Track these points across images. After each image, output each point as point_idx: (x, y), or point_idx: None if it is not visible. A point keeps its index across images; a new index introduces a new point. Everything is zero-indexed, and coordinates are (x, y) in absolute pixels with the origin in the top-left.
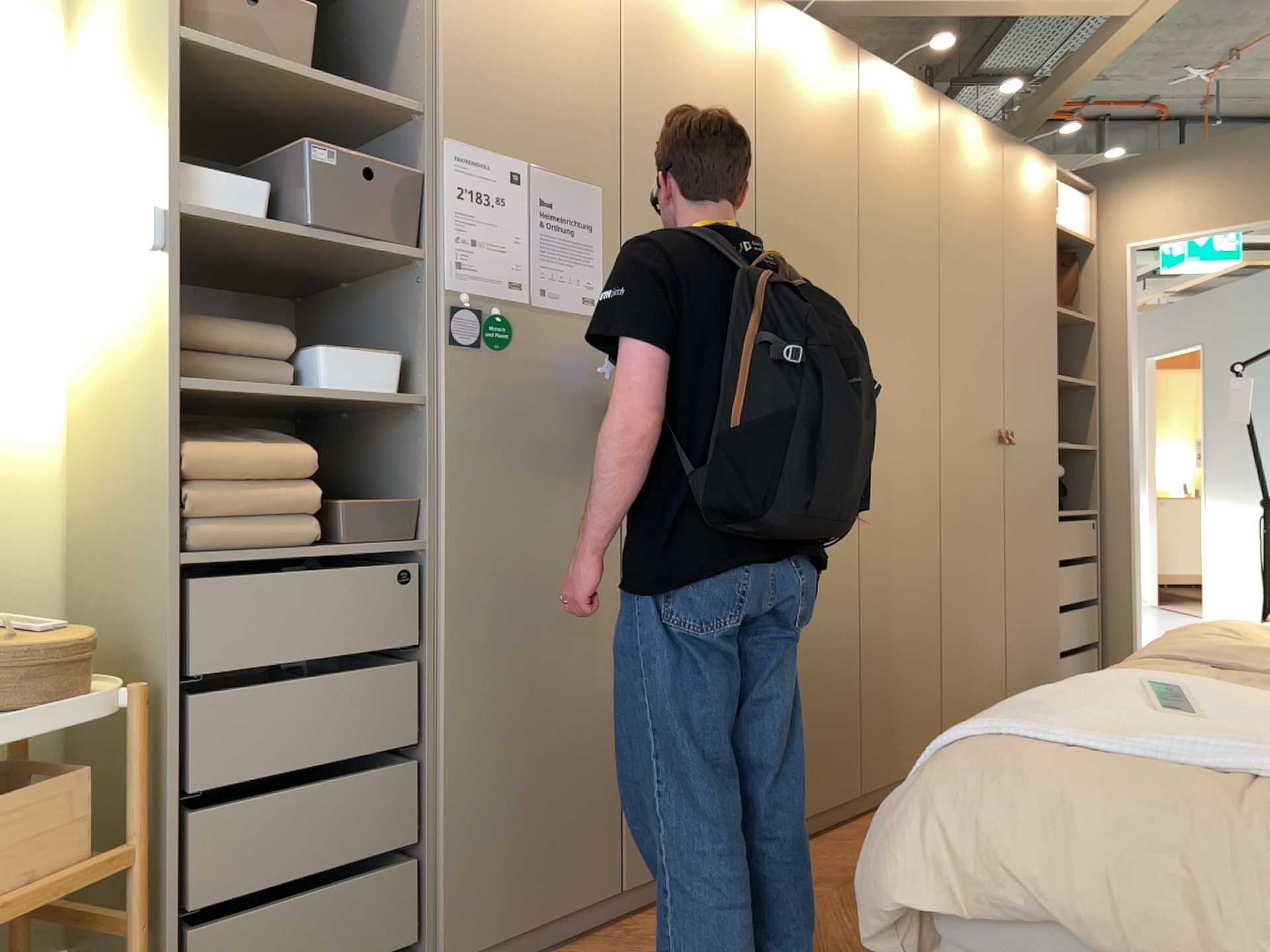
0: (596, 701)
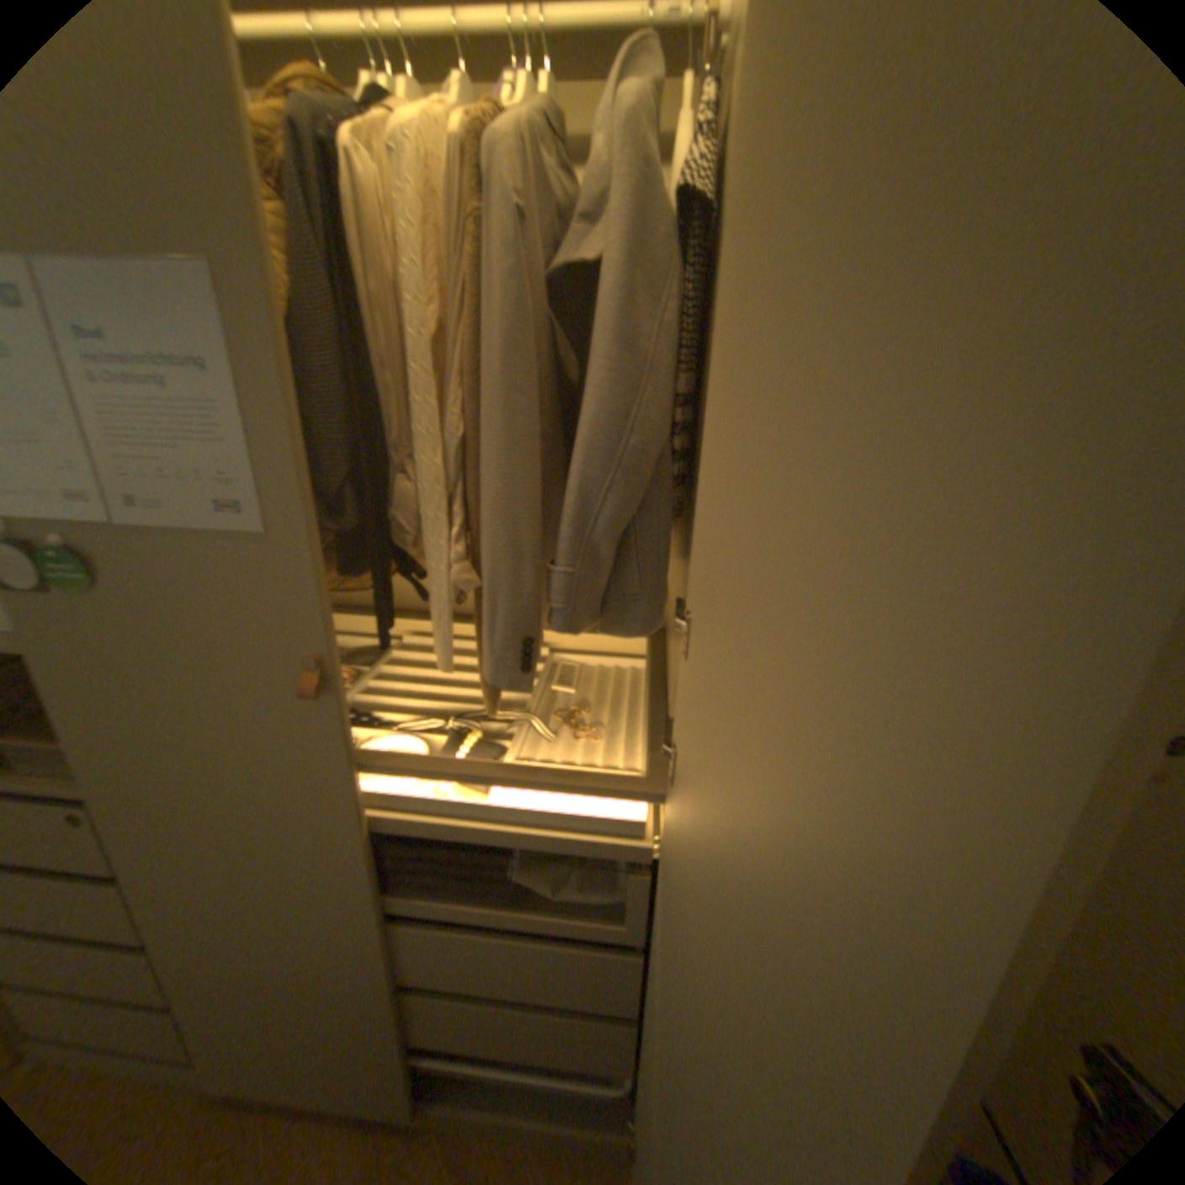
0: (354, 985)
